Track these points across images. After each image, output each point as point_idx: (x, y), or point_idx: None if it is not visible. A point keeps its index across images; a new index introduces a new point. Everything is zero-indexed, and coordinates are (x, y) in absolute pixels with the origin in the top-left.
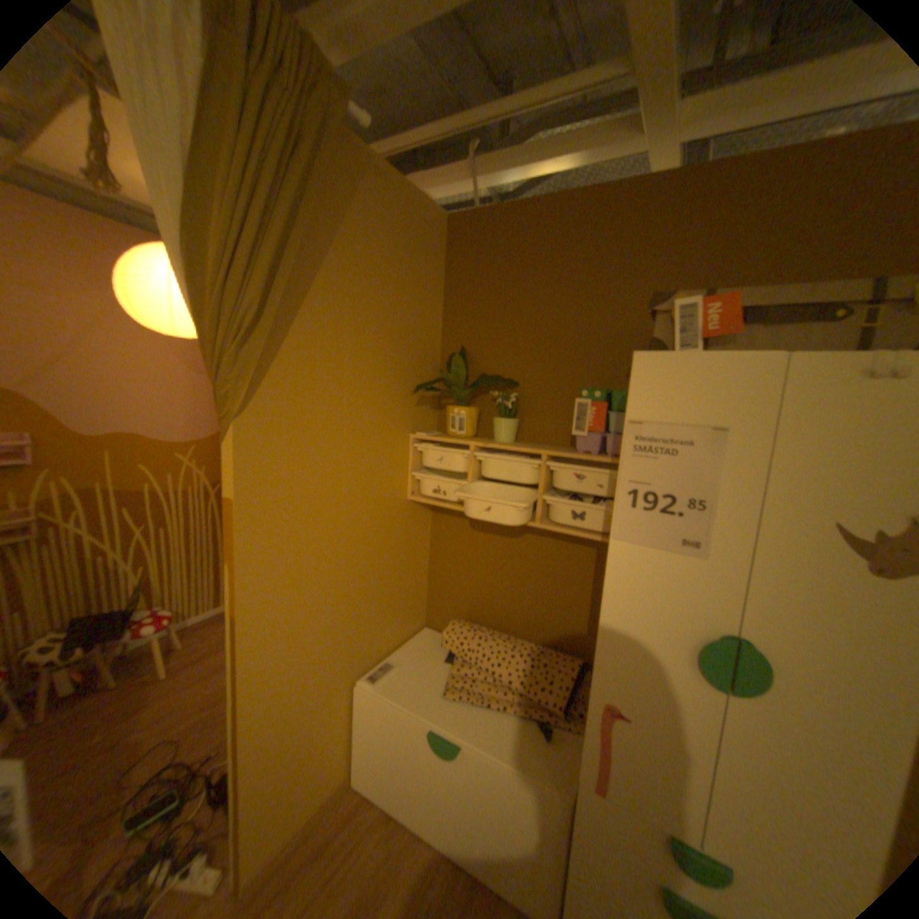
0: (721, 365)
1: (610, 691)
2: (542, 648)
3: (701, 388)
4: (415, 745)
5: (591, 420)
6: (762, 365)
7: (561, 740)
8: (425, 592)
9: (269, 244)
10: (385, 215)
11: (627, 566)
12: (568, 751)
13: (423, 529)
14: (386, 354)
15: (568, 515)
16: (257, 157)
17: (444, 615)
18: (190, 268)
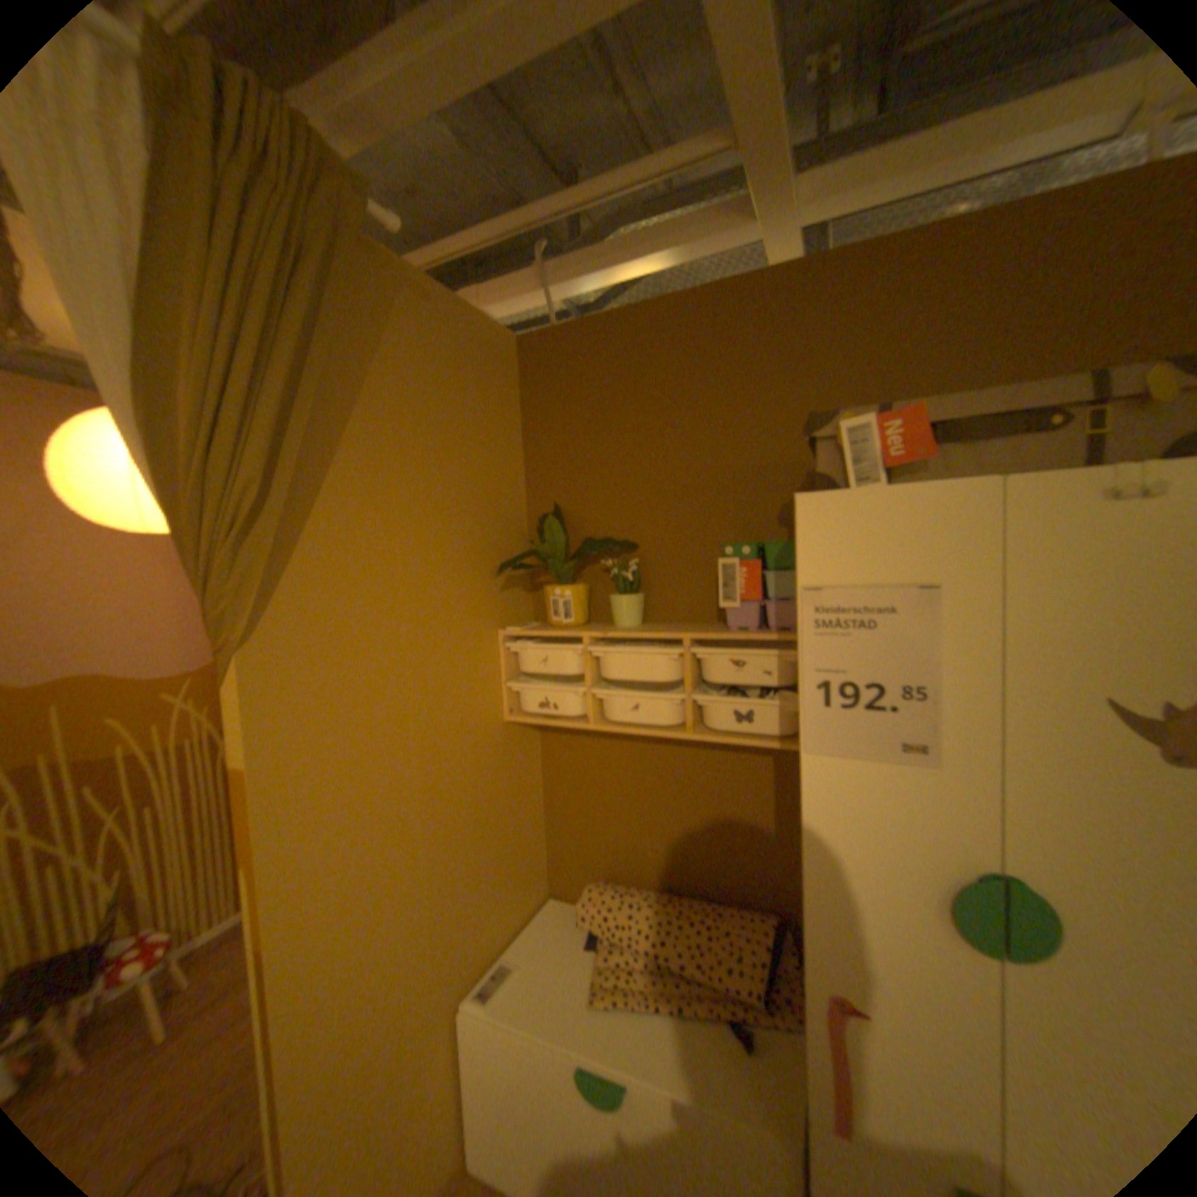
0: (917, 501)
1: (835, 976)
2: (718, 908)
3: (895, 533)
4: (558, 1094)
5: (742, 585)
6: (971, 496)
7: (767, 1047)
8: (543, 848)
9: (269, 396)
10: (432, 344)
11: (831, 790)
12: (781, 1064)
13: (530, 759)
14: (453, 527)
15: (730, 718)
16: (240, 278)
17: (573, 878)
18: (149, 440)
